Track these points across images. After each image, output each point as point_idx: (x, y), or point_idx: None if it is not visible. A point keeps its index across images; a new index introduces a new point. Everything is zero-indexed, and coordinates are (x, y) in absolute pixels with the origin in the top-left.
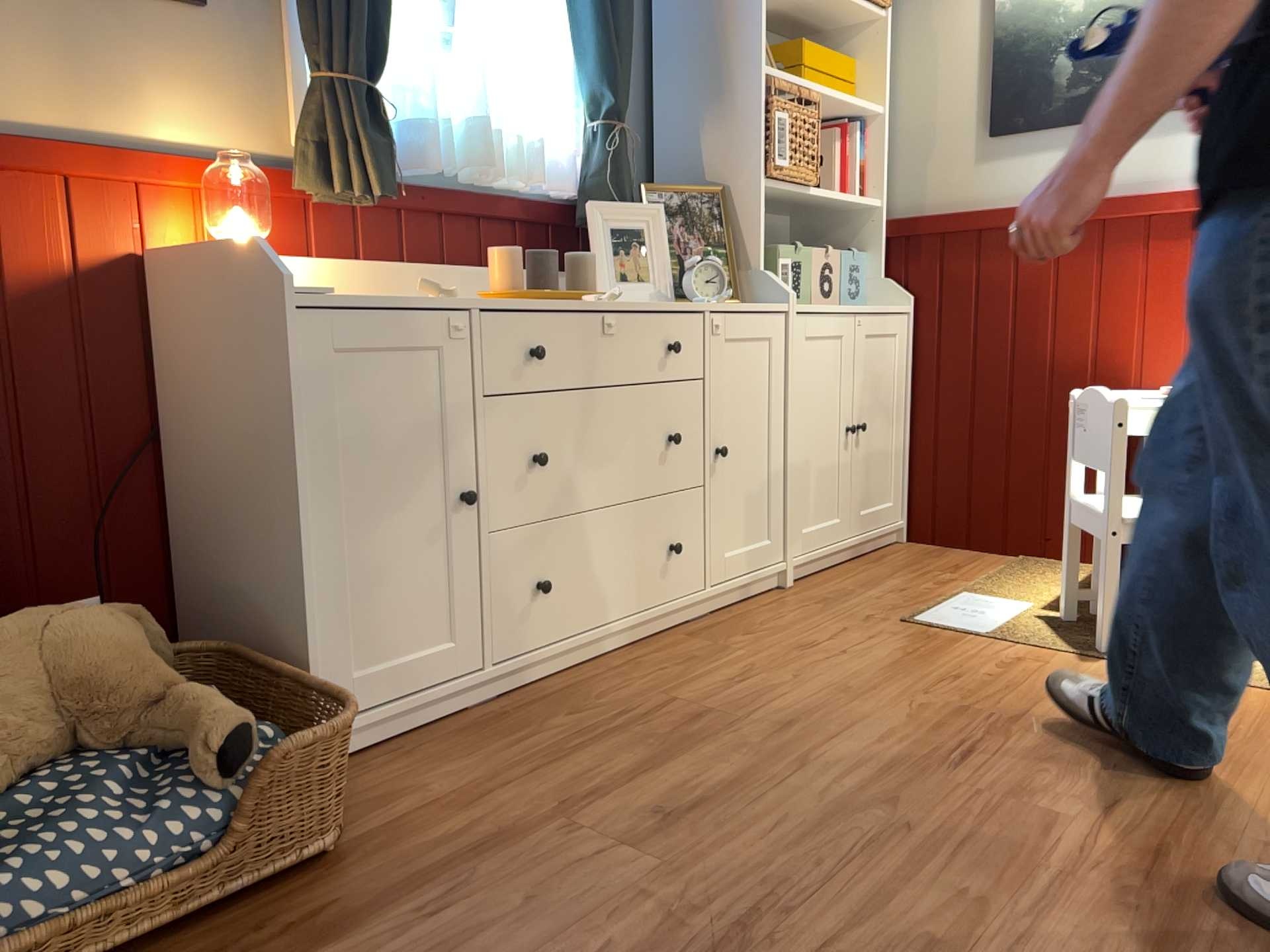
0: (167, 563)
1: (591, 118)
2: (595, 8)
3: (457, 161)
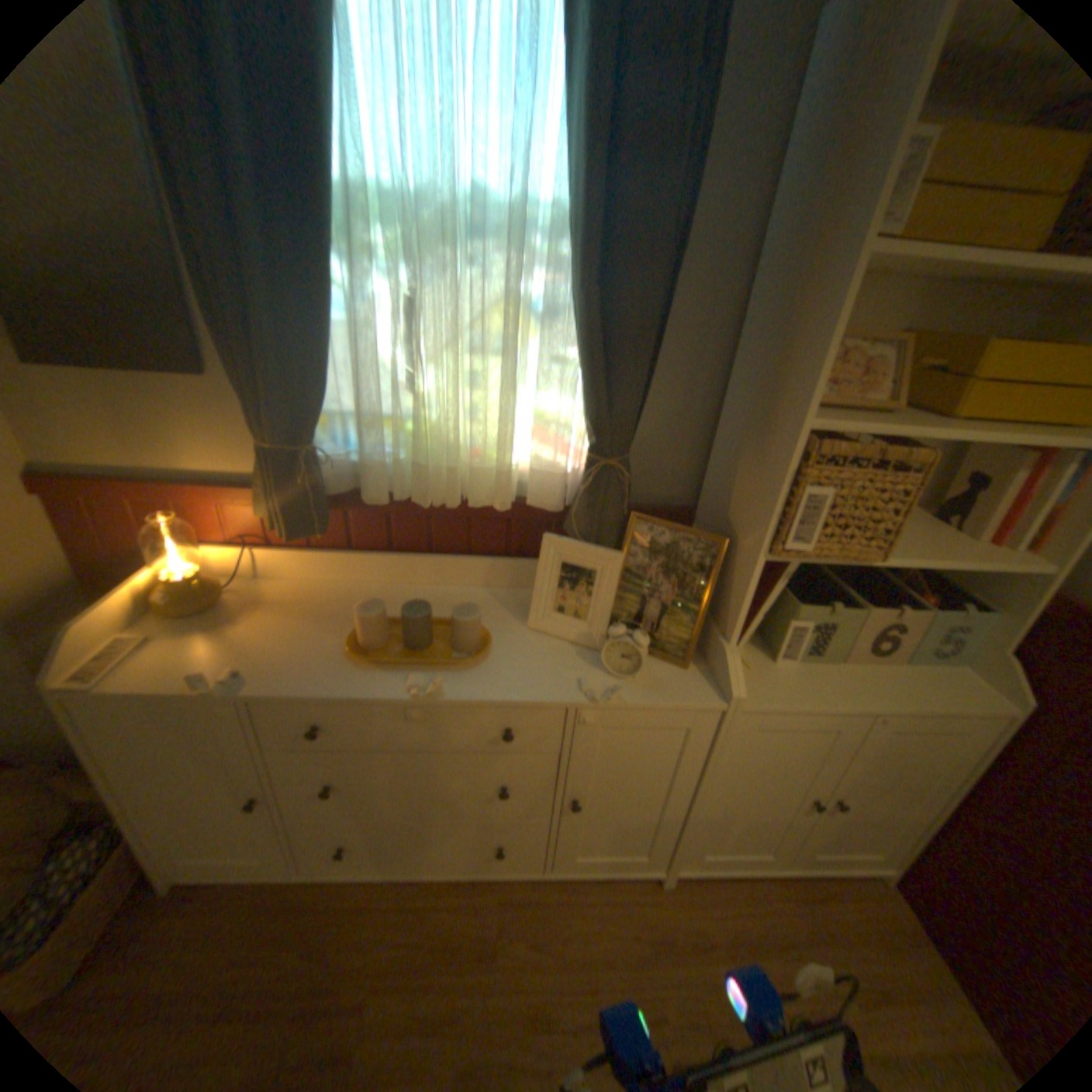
0: None
1: (590, 440)
2: (582, 336)
3: (422, 485)
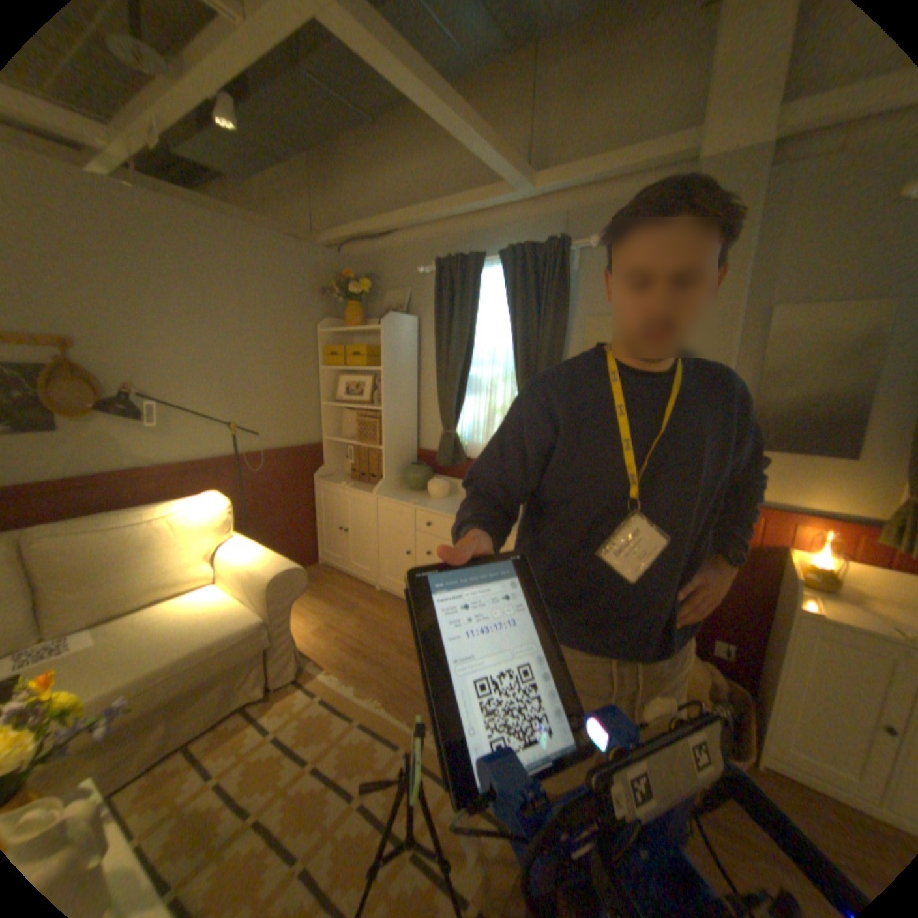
0: (764, 651)
1: None
2: None
3: None
